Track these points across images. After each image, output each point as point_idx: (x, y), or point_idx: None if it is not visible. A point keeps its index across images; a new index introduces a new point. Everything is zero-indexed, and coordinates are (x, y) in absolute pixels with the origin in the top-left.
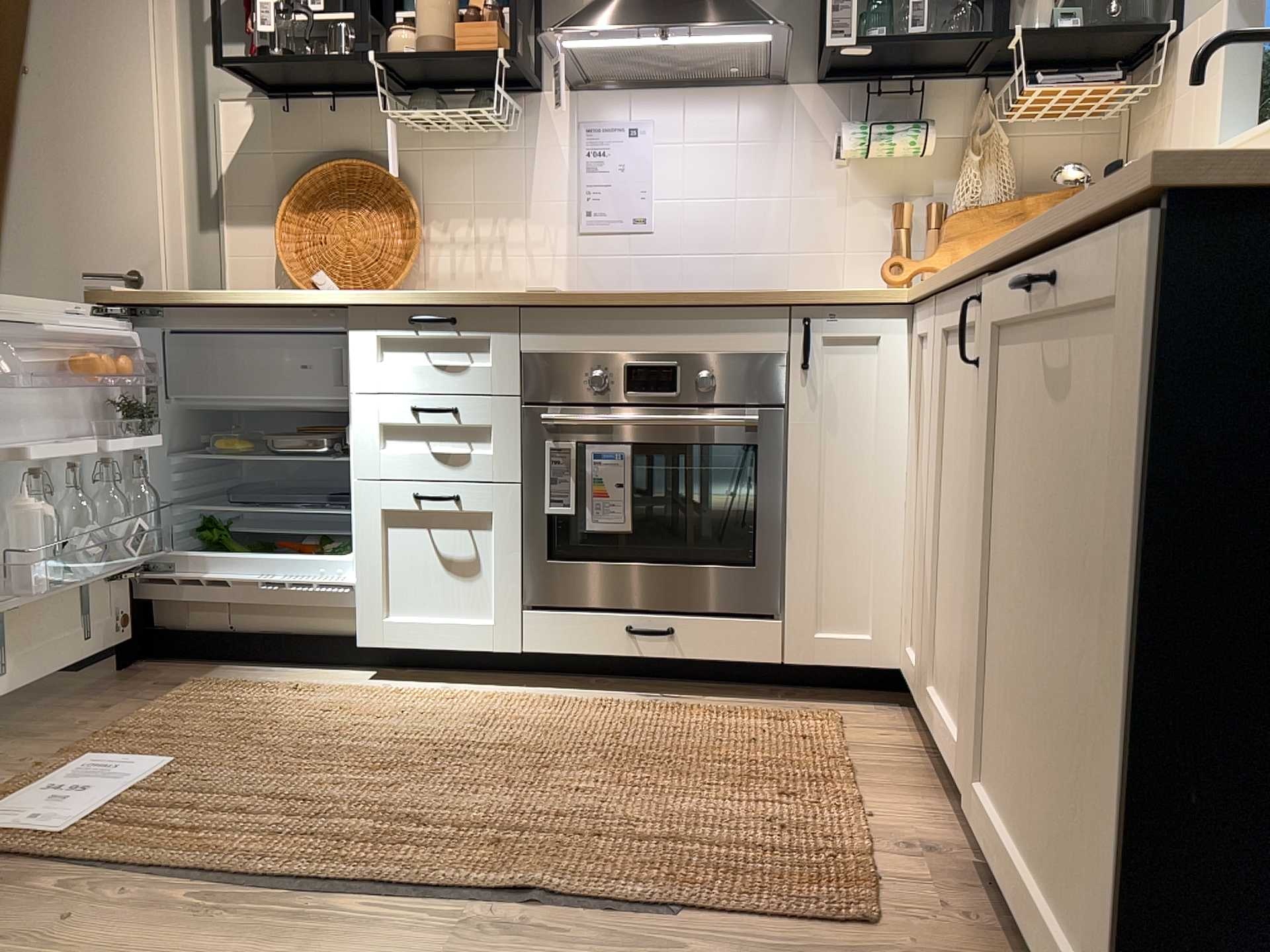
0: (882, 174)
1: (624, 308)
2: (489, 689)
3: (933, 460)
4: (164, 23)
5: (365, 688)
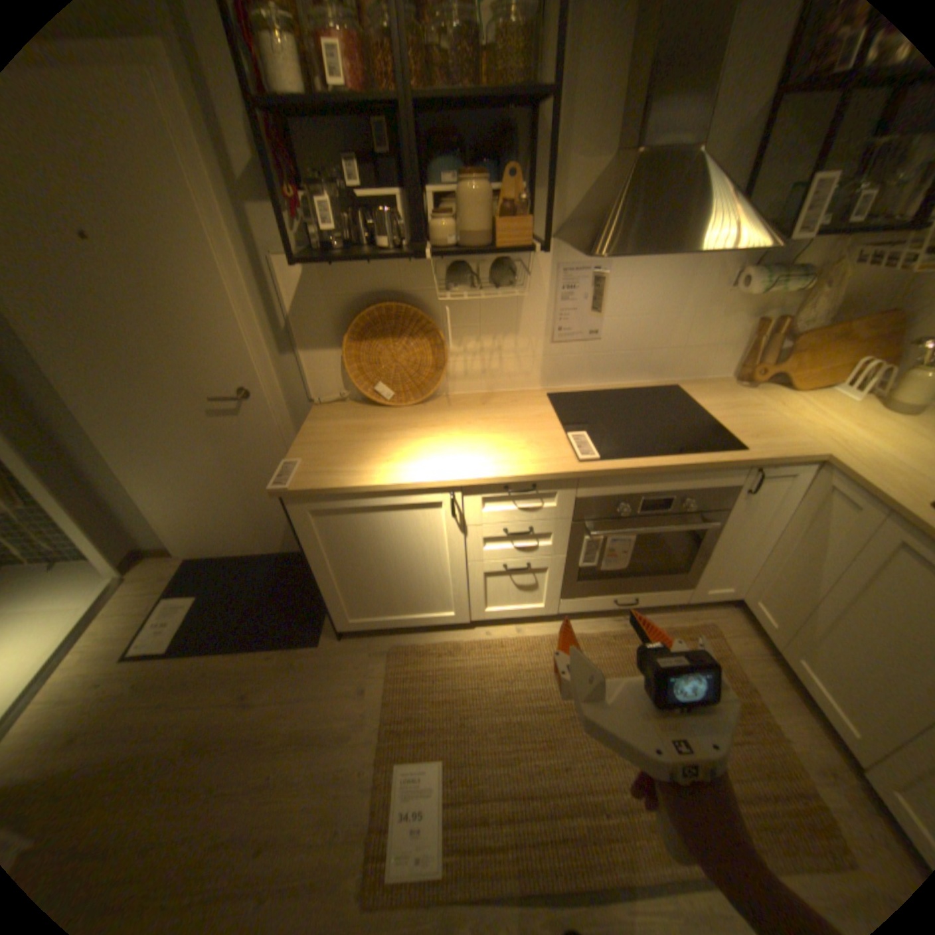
0: (758, 293)
1: (648, 472)
2: (537, 623)
3: (839, 573)
4: (201, 181)
5: (477, 635)
